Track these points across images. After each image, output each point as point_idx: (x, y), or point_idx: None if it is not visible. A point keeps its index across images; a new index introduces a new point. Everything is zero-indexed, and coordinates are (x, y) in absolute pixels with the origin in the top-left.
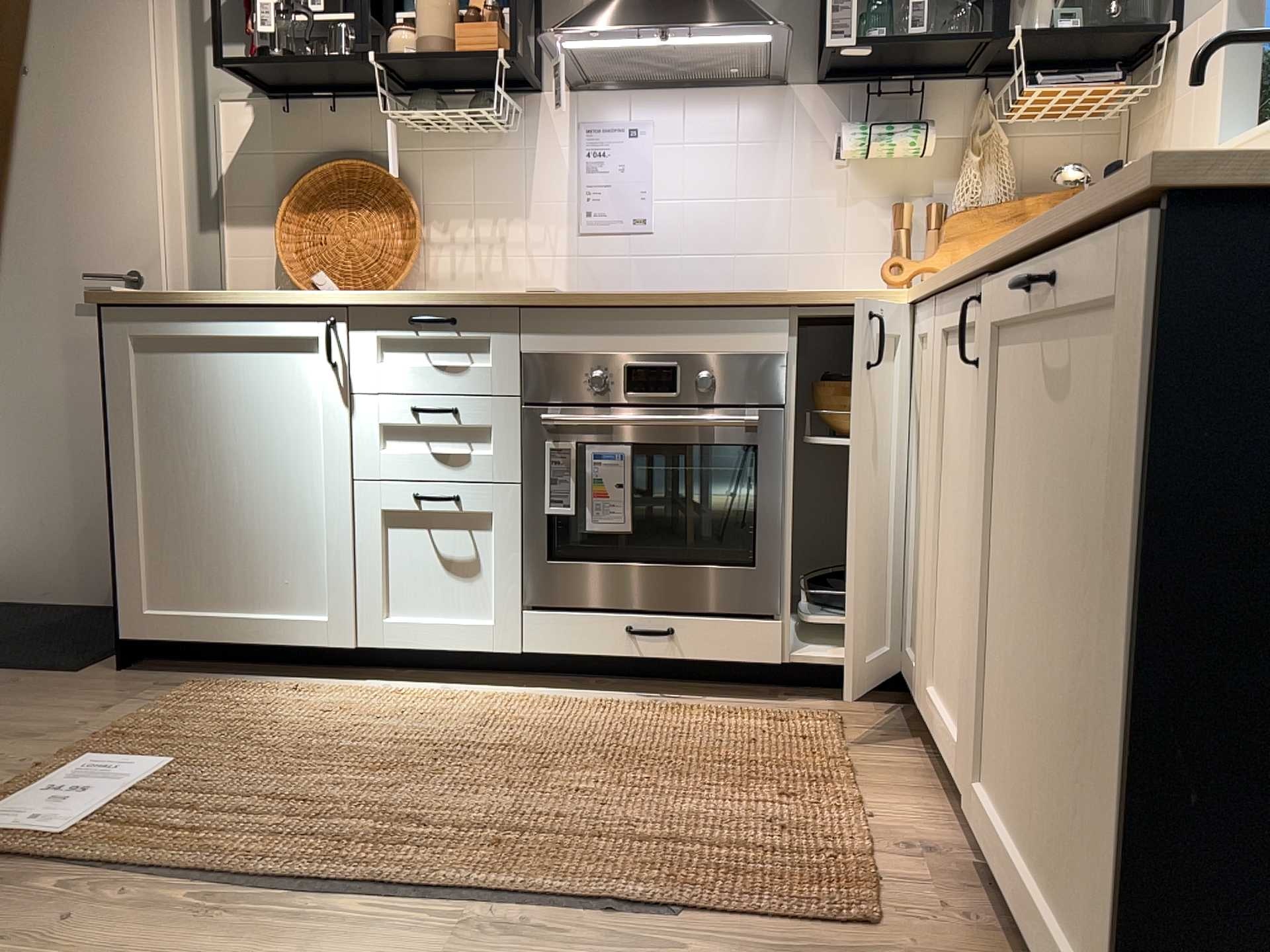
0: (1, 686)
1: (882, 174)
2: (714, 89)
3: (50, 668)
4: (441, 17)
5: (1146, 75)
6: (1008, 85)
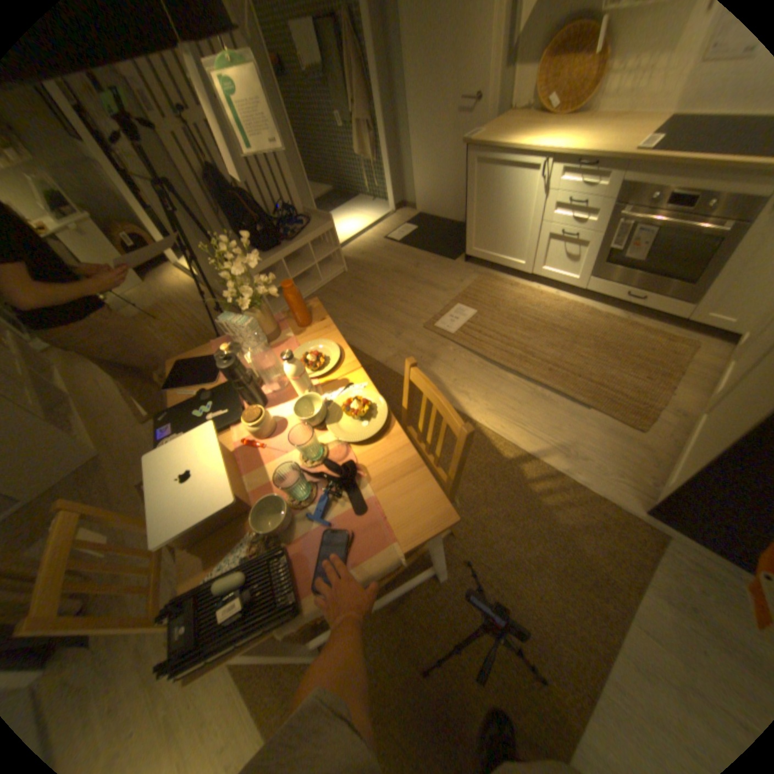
0: (436, 263)
1: None
2: None
3: (447, 257)
4: None
5: None
6: None
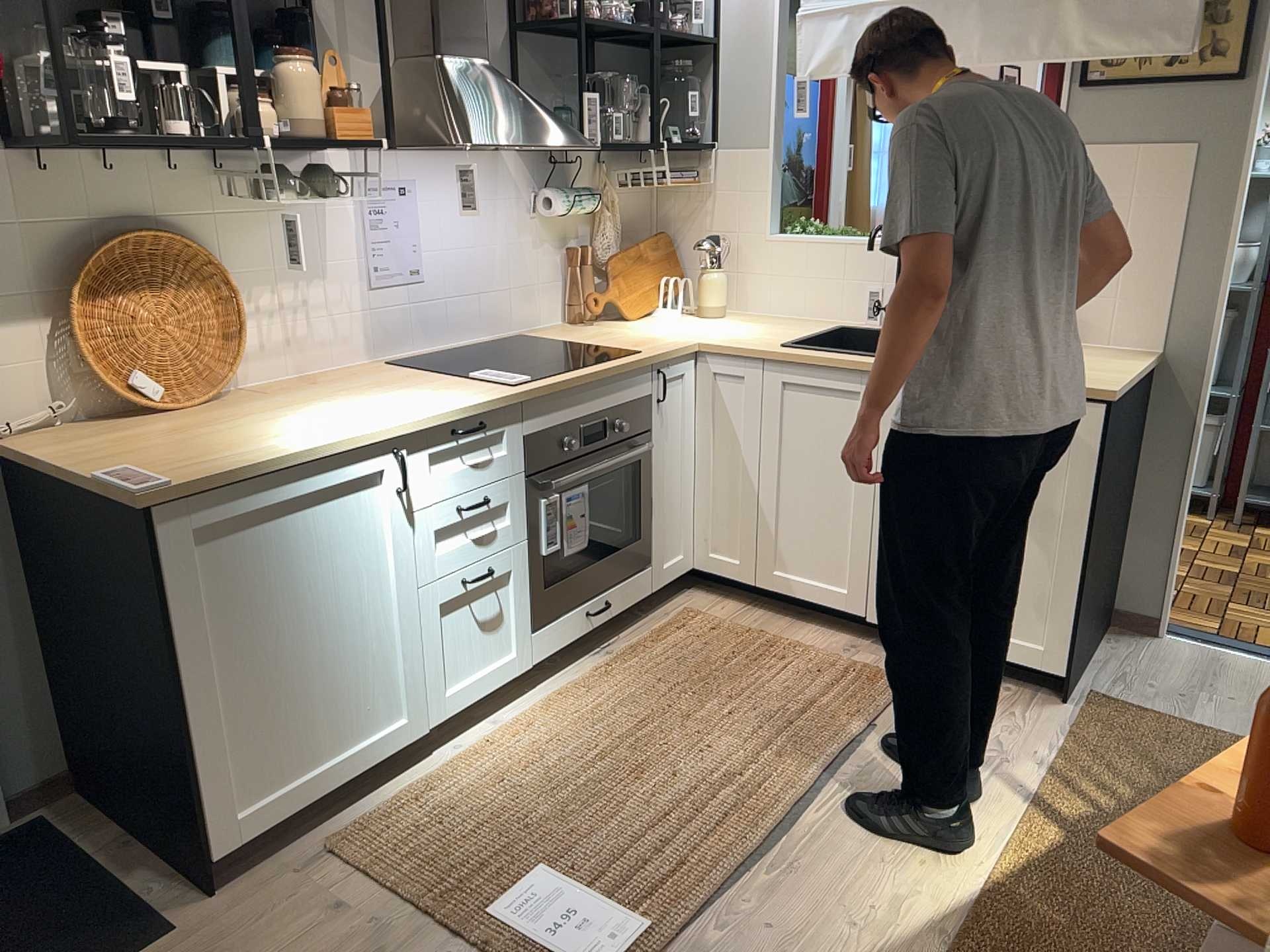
0: None
1: (555, 222)
2: (443, 147)
3: (131, 949)
4: (321, 98)
5: (683, 161)
6: (645, 170)
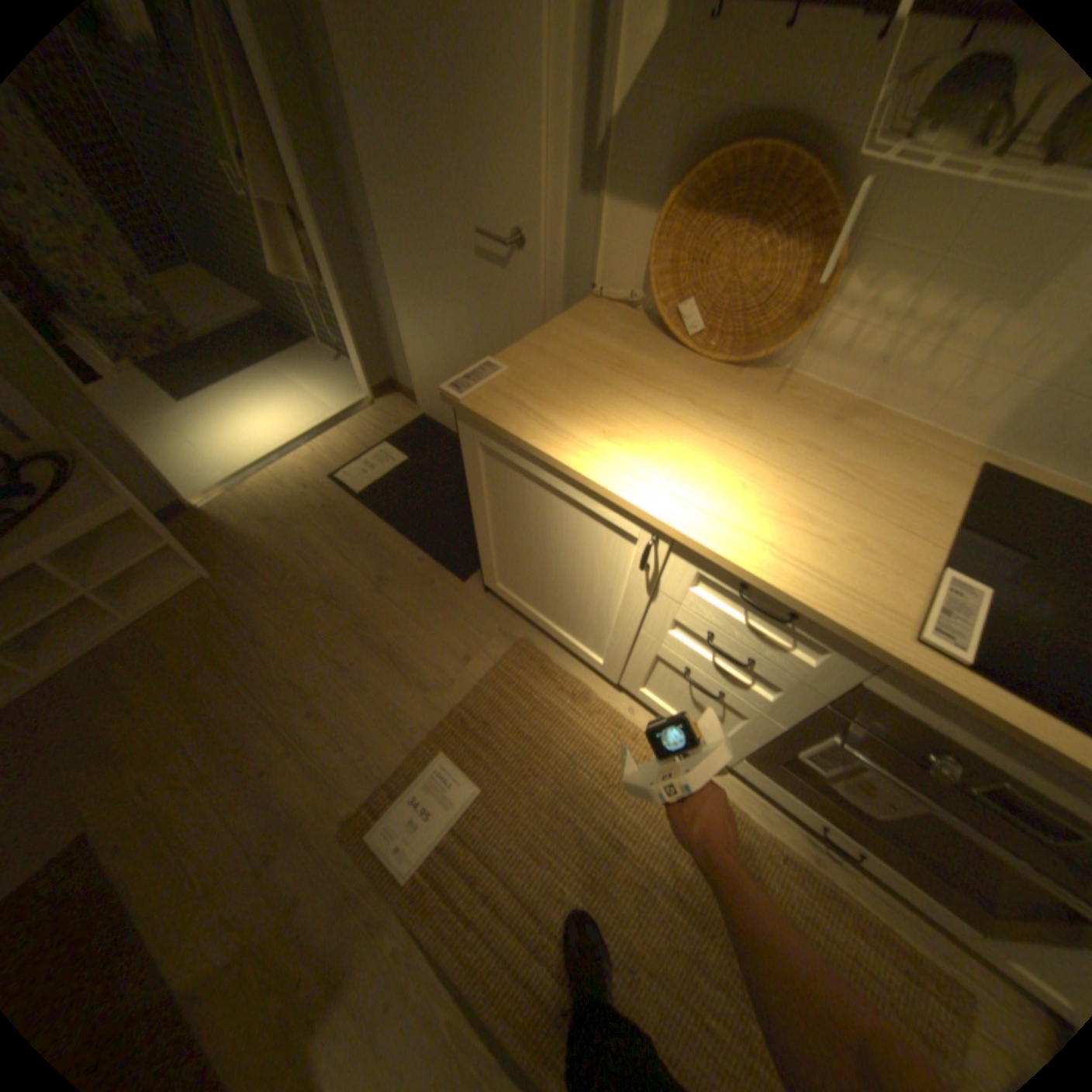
0: (425, 585)
1: None
2: None
3: (452, 568)
4: None
5: None
6: None
